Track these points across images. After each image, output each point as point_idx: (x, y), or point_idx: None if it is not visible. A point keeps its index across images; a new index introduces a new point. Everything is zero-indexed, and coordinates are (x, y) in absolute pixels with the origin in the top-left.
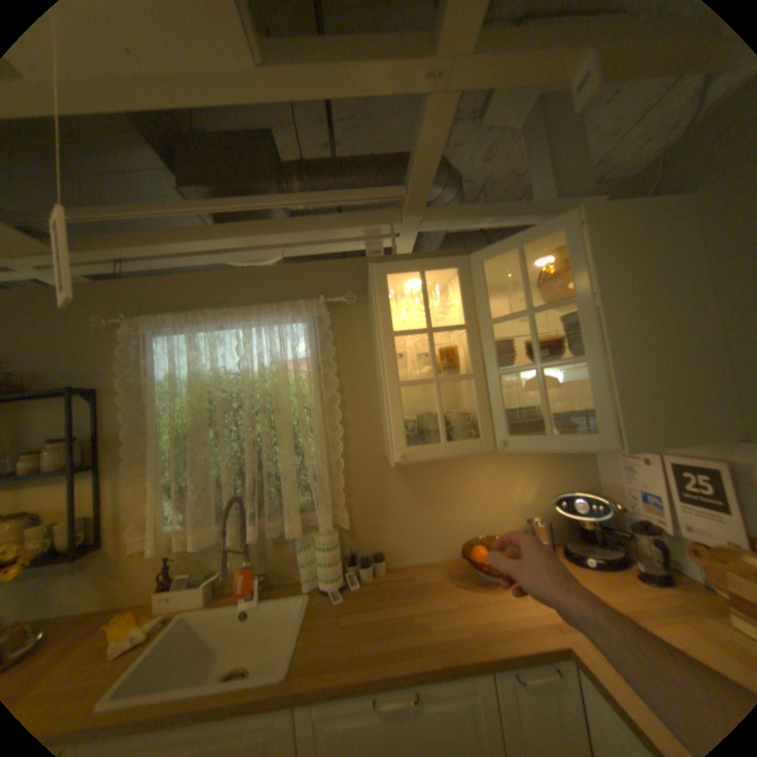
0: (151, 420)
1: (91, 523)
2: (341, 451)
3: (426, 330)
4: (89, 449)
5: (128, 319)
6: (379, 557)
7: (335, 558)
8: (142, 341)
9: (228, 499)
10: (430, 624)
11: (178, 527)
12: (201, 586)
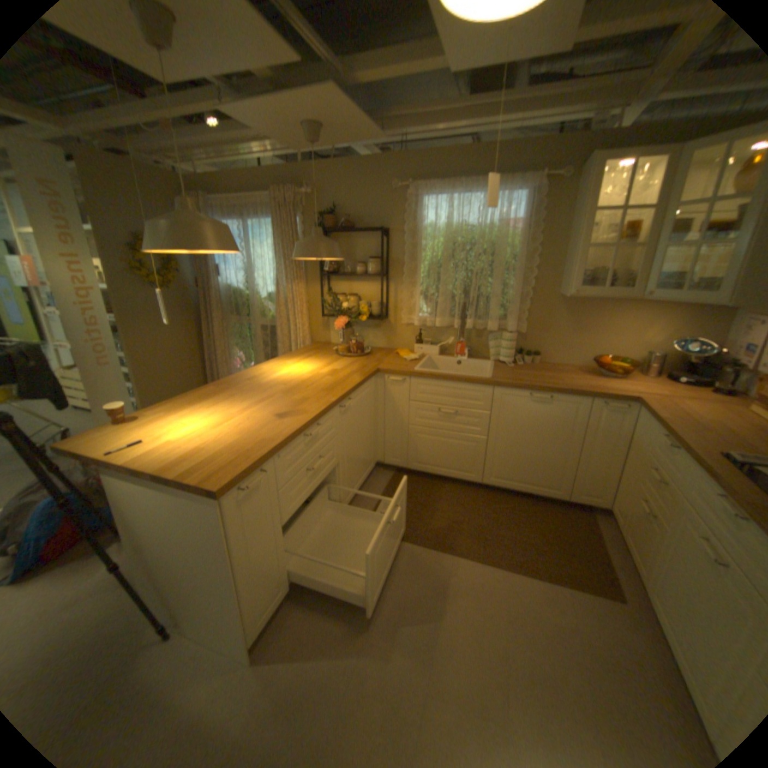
0: (418, 251)
1: (383, 305)
2: (531, 286)
3: (623, 203)
4: (383, 265)
5: (413, 182)
6: (537, 353)
7: (513, 346)
8: (417, 198)
9: (458, 304)
10: (564, 380)
11: (428, 314)
12: (437, 346)
